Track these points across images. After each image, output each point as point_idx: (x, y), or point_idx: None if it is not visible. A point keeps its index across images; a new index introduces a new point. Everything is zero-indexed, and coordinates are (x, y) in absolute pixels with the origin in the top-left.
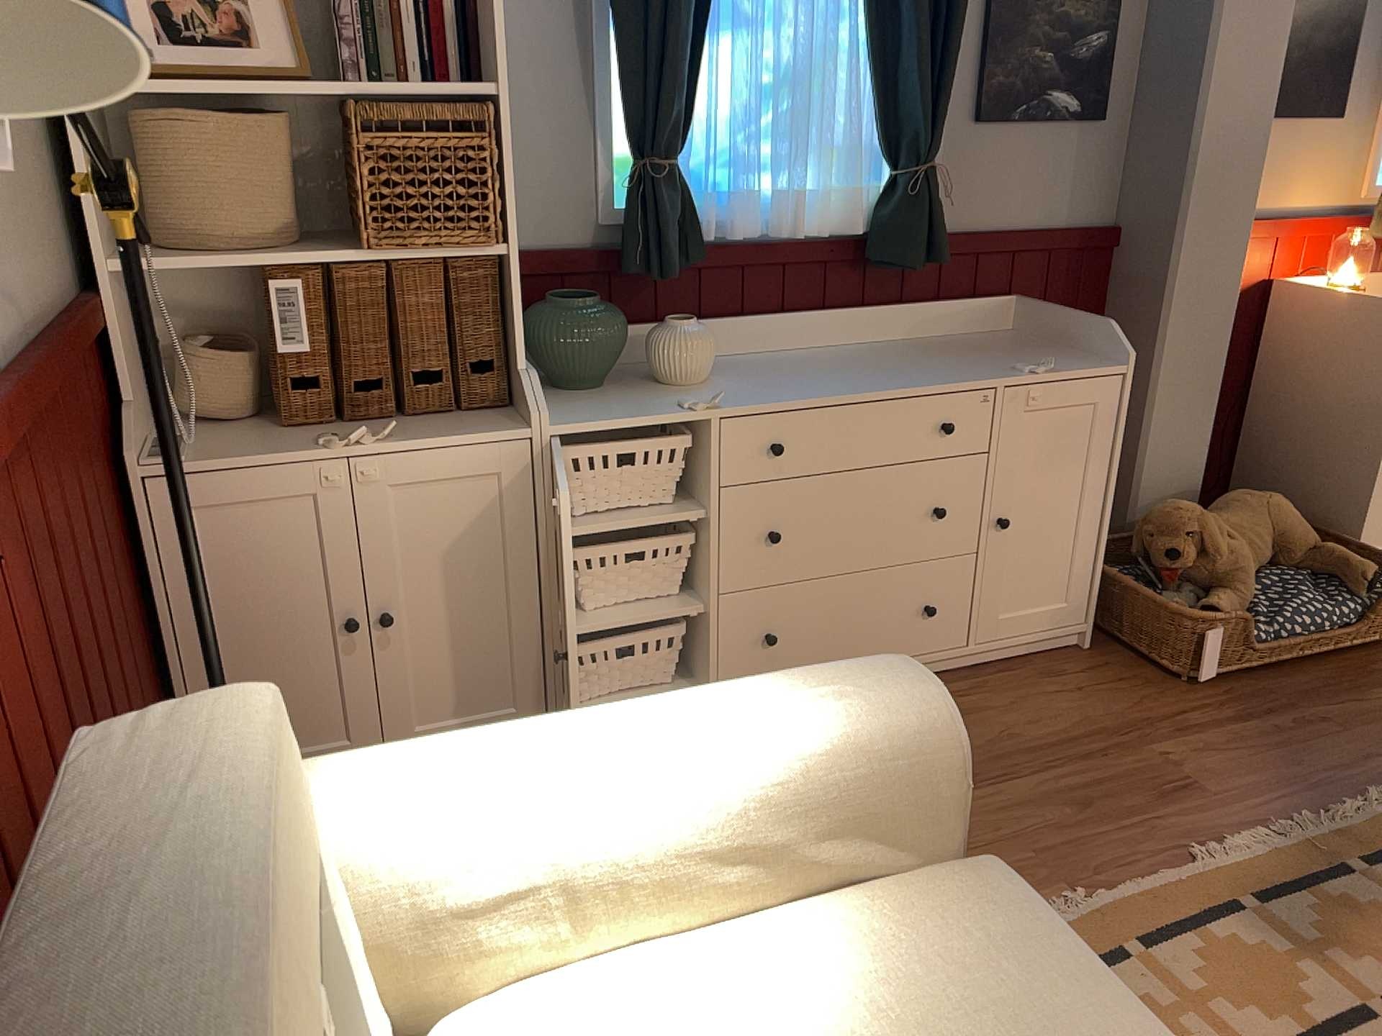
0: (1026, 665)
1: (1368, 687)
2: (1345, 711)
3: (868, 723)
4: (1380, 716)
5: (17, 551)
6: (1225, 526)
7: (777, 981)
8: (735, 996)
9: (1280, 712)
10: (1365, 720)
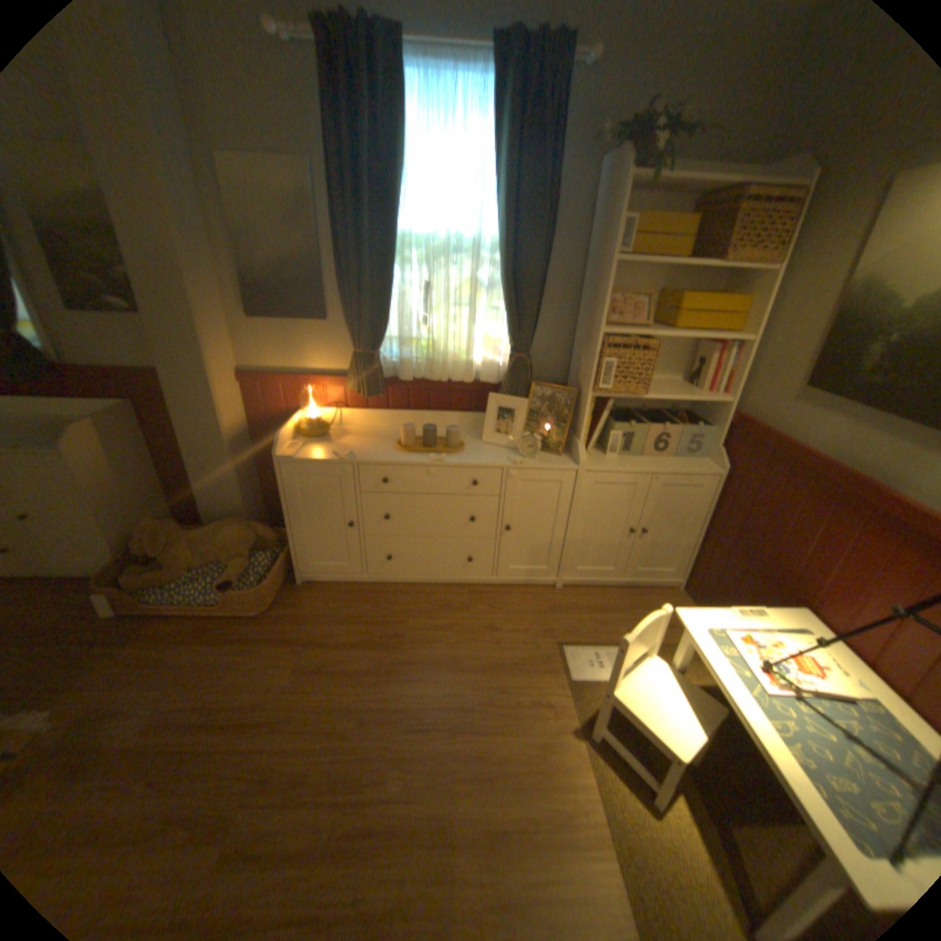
0: (81, 584)
1: (182, 645)
2: (139, 656)
3: None
4: (144, 666)
5: None
6: (189, 538)
7: None
8: None
9: (109, 647)
10: (131, 666)
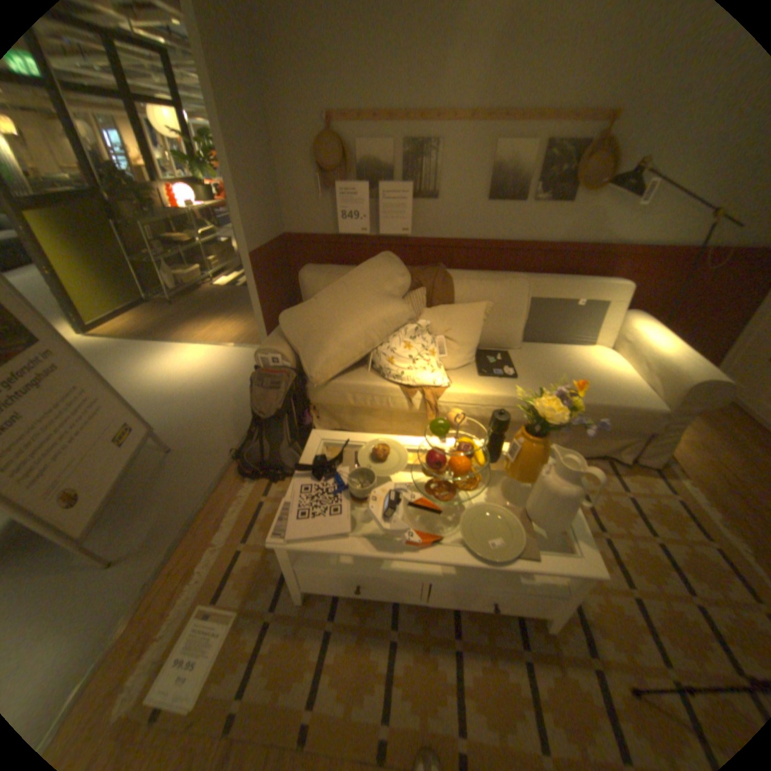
0: None
1: None
2: None
3: (689, 370)
4: None
5: (678, 274)
6: None
7: (622, 375)
8: (617, 370)
9: None
10: None
